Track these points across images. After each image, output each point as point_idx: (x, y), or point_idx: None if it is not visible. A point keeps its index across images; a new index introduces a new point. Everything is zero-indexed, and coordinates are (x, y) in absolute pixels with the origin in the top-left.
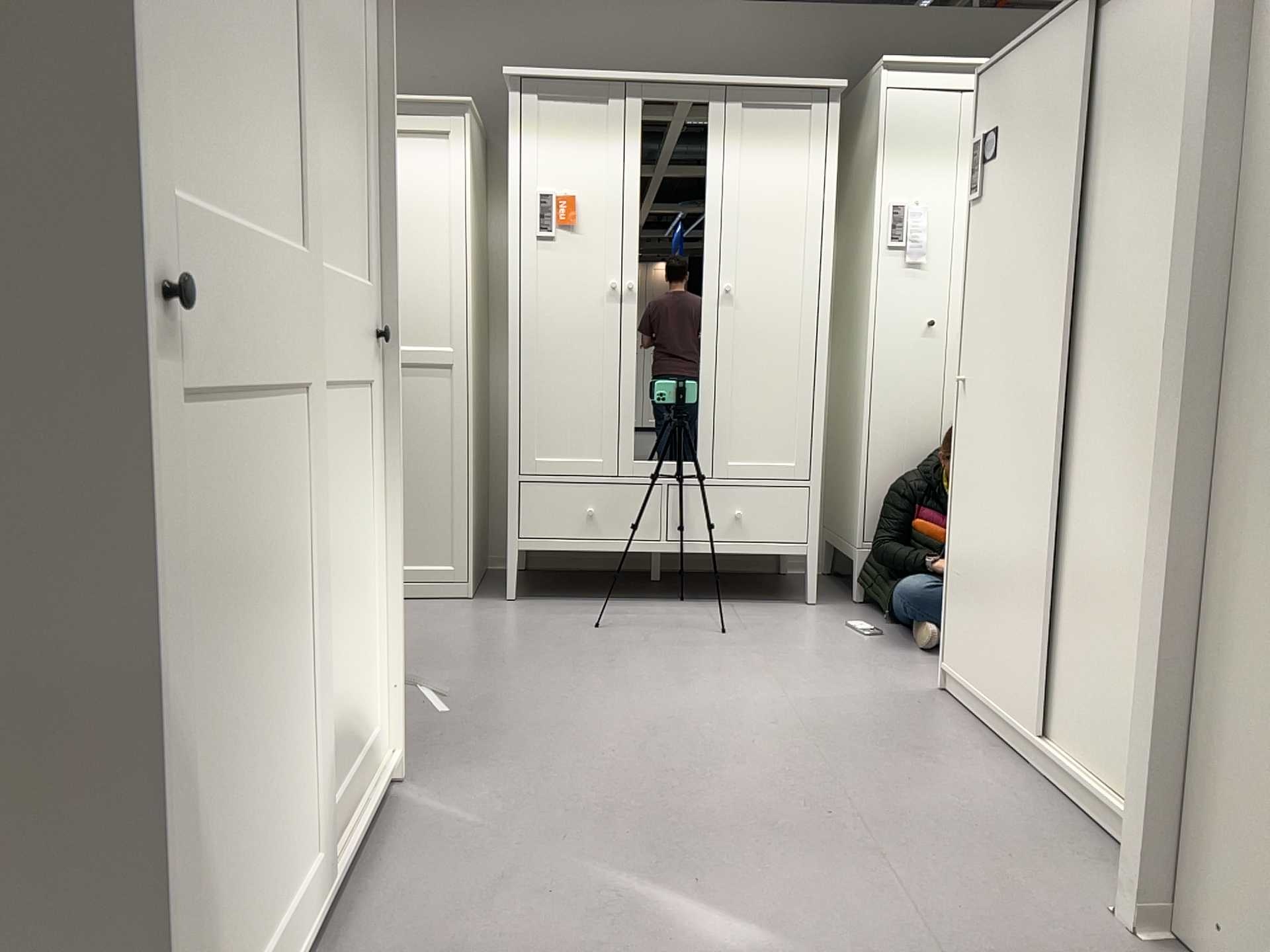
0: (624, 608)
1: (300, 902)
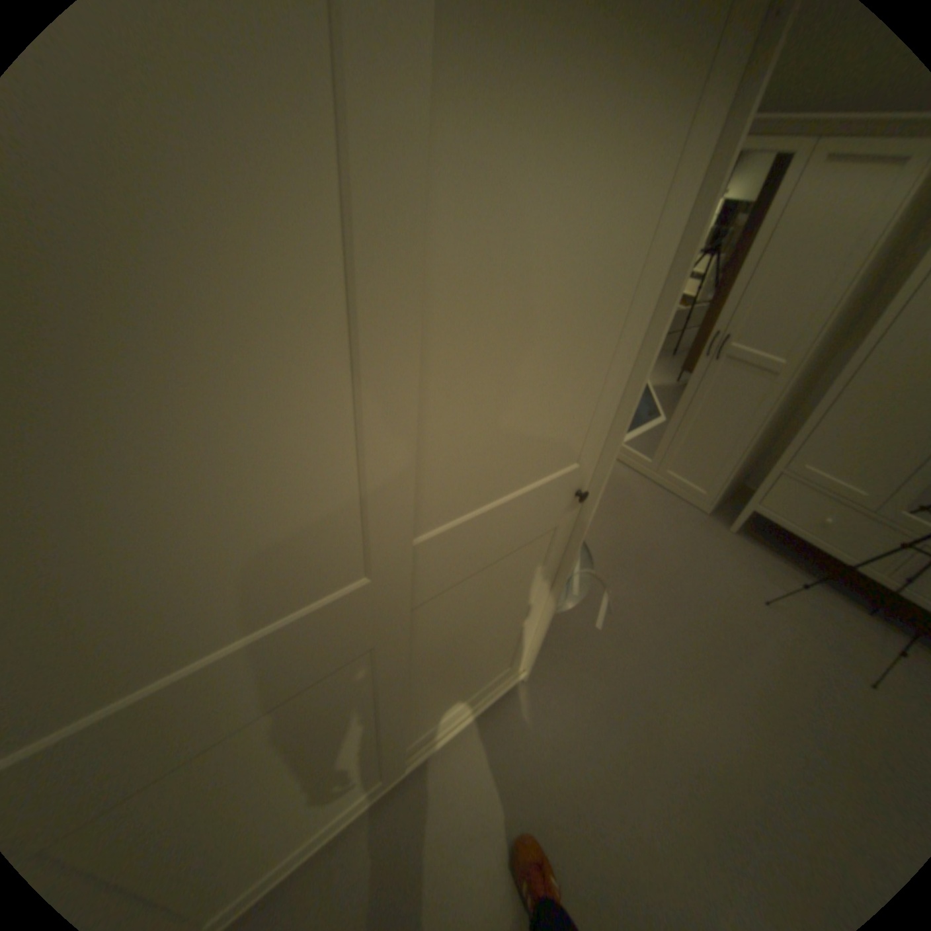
0: (812, 591)
1: (359, 801)
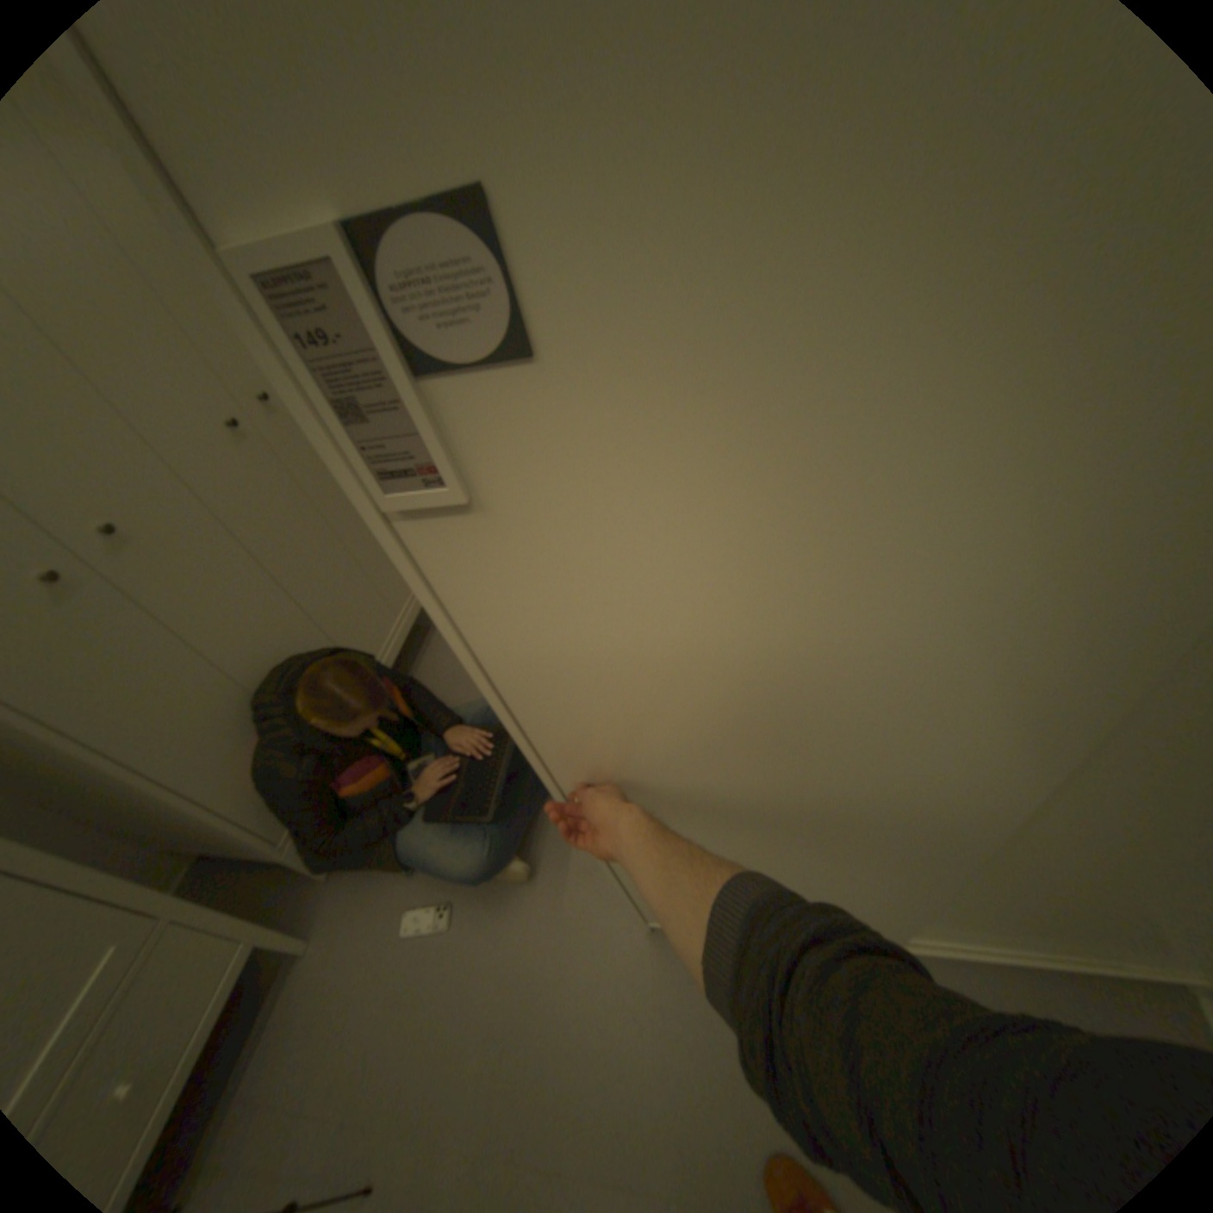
0: None
1: None
